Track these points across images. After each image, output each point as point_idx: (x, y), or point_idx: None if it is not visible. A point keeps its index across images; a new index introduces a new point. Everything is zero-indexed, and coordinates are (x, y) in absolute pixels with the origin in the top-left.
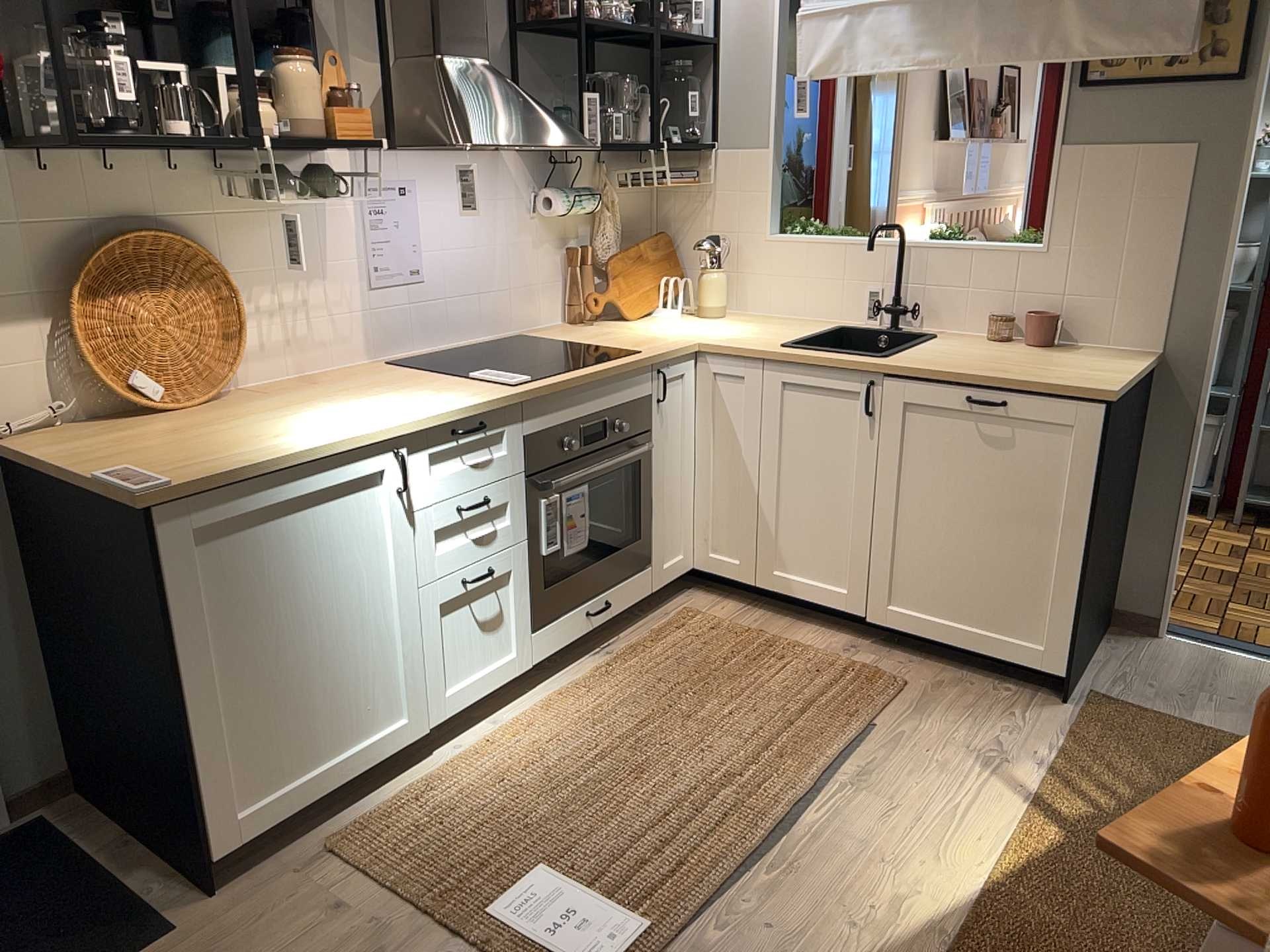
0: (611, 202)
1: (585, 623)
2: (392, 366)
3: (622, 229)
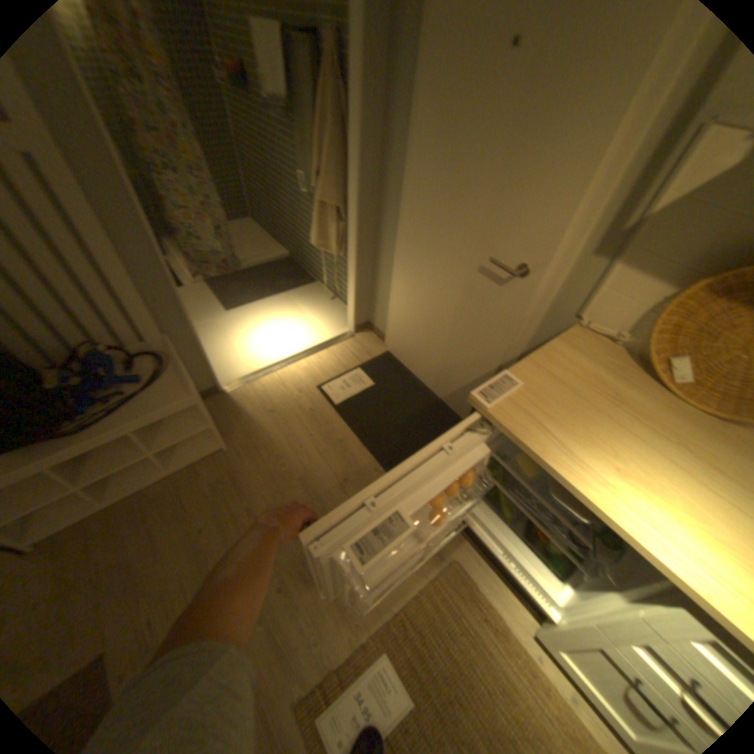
0: None
1: None
2: None
3: None
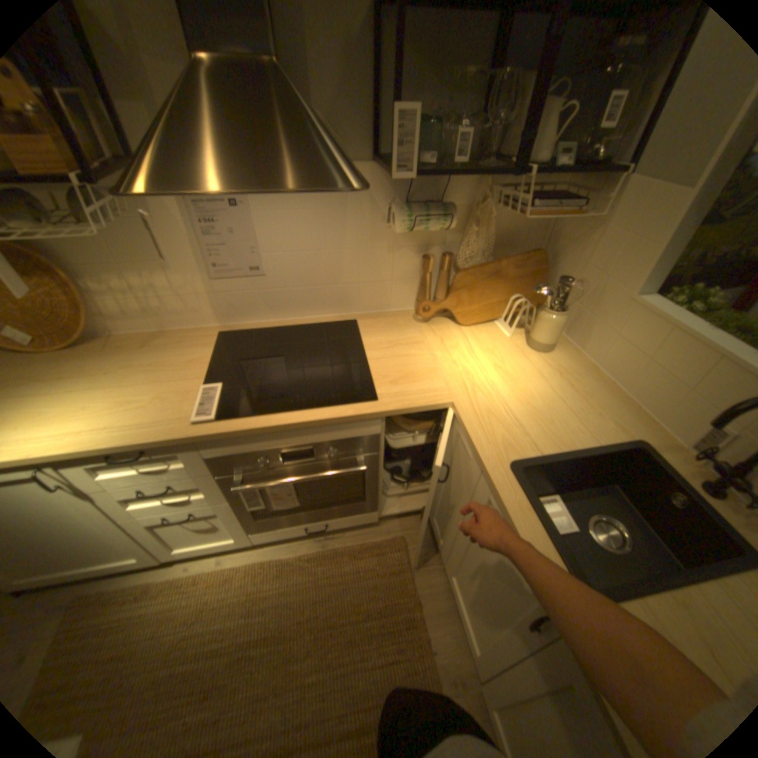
0: (487, 214)
1: (302, 531)
2: (217, 336)
3: (502, 239)
